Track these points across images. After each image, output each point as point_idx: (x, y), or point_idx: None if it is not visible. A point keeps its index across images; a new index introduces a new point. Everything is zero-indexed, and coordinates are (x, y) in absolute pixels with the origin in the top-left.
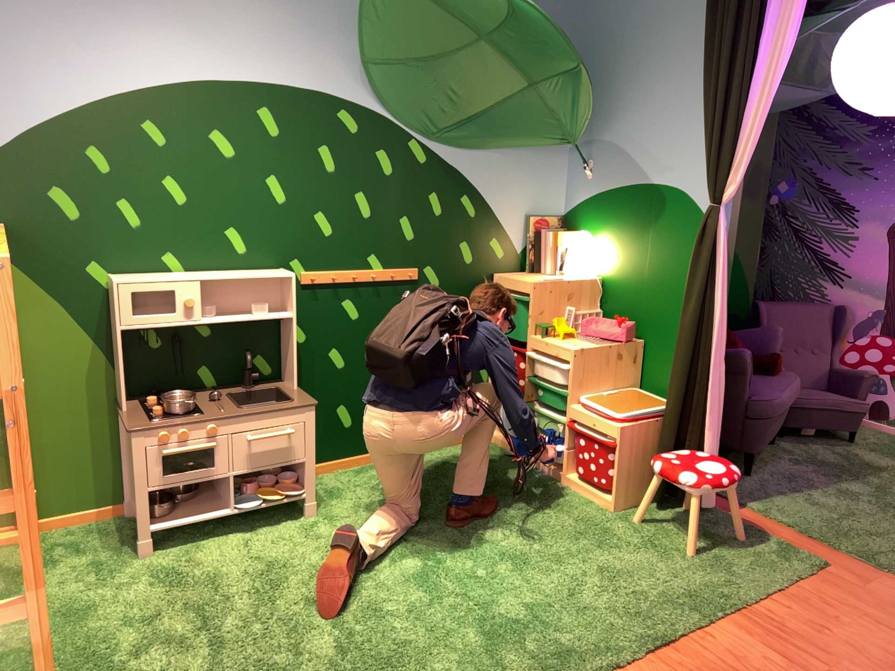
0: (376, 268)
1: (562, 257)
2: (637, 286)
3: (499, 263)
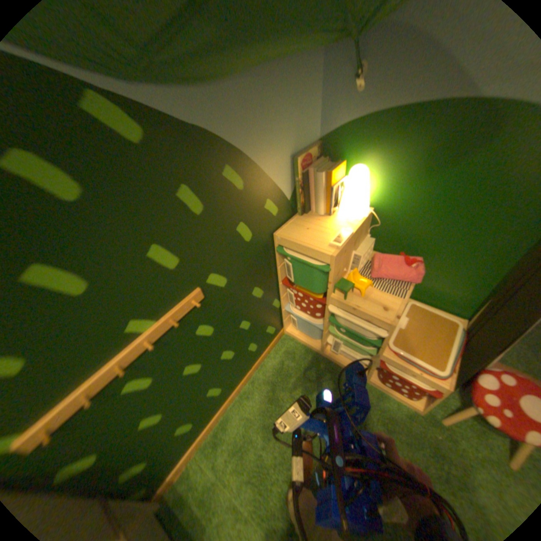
0: (147, 328)
1: (339, 194)
2: (428, 220)
3: (277, 219)
